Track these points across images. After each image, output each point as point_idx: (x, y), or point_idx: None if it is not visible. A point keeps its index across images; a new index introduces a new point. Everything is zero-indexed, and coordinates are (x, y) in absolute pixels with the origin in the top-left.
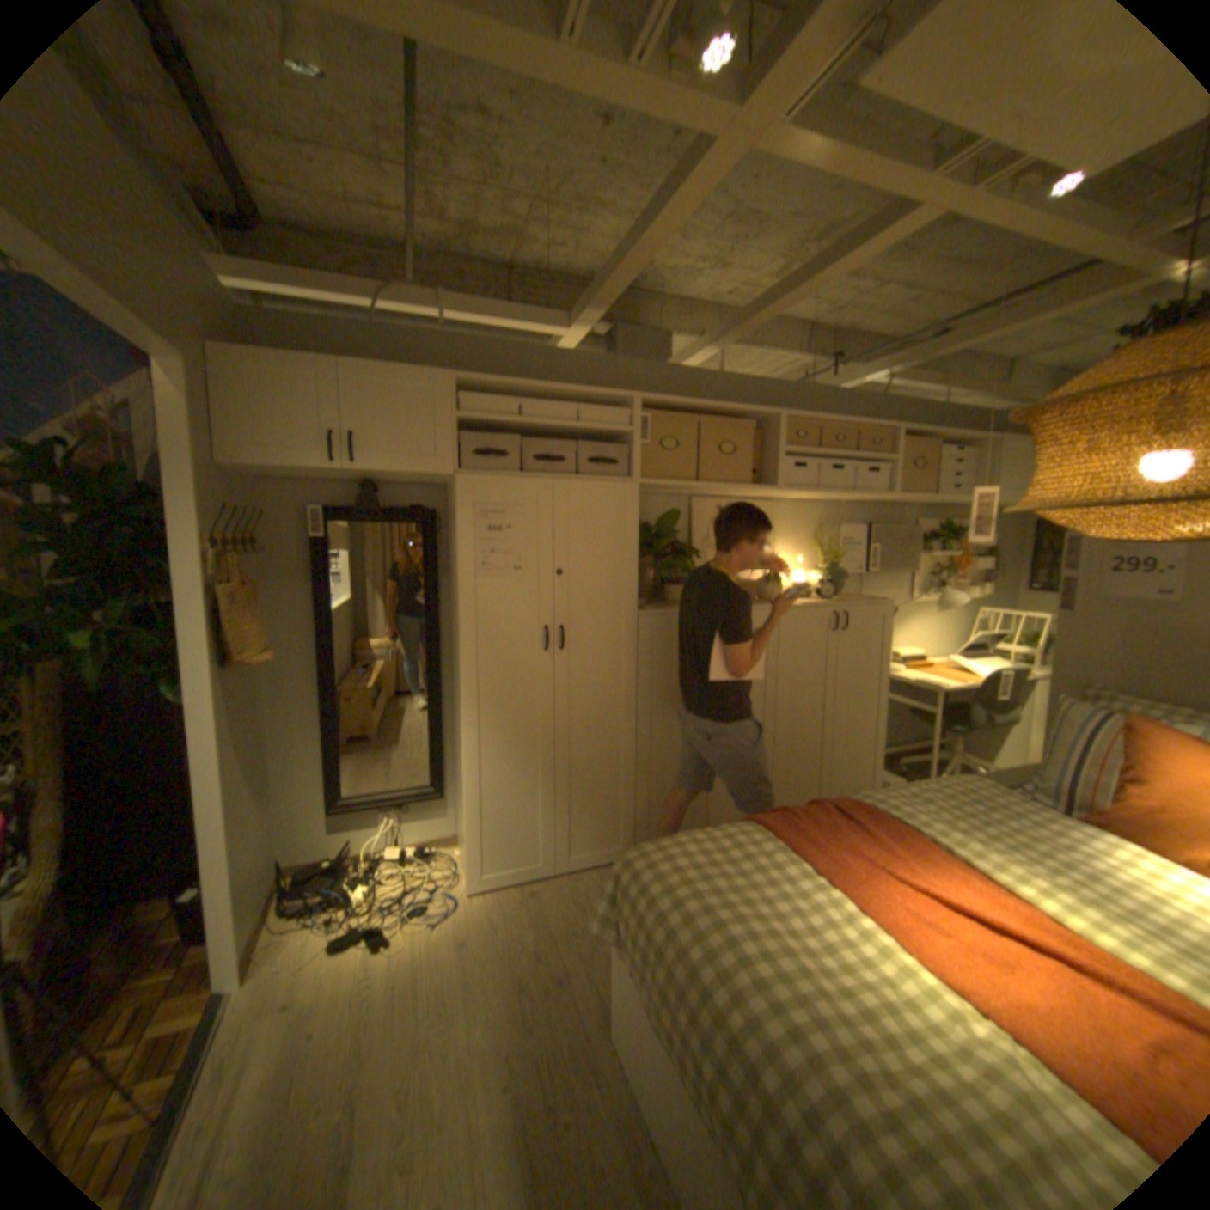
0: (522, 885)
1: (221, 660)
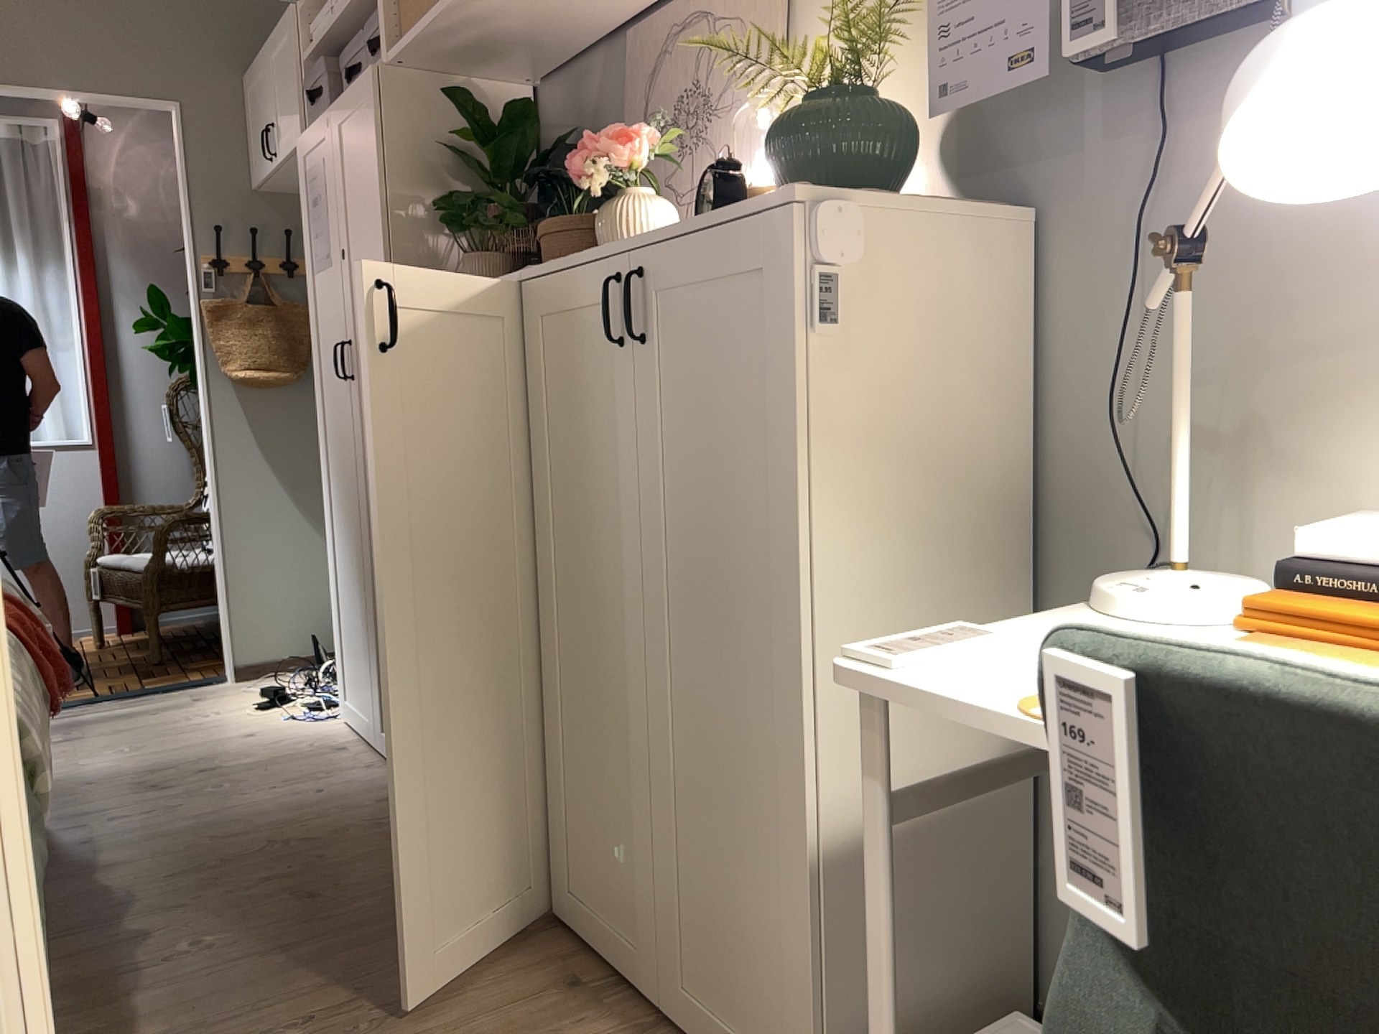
0: (363, 740)
1: (224, 372)
